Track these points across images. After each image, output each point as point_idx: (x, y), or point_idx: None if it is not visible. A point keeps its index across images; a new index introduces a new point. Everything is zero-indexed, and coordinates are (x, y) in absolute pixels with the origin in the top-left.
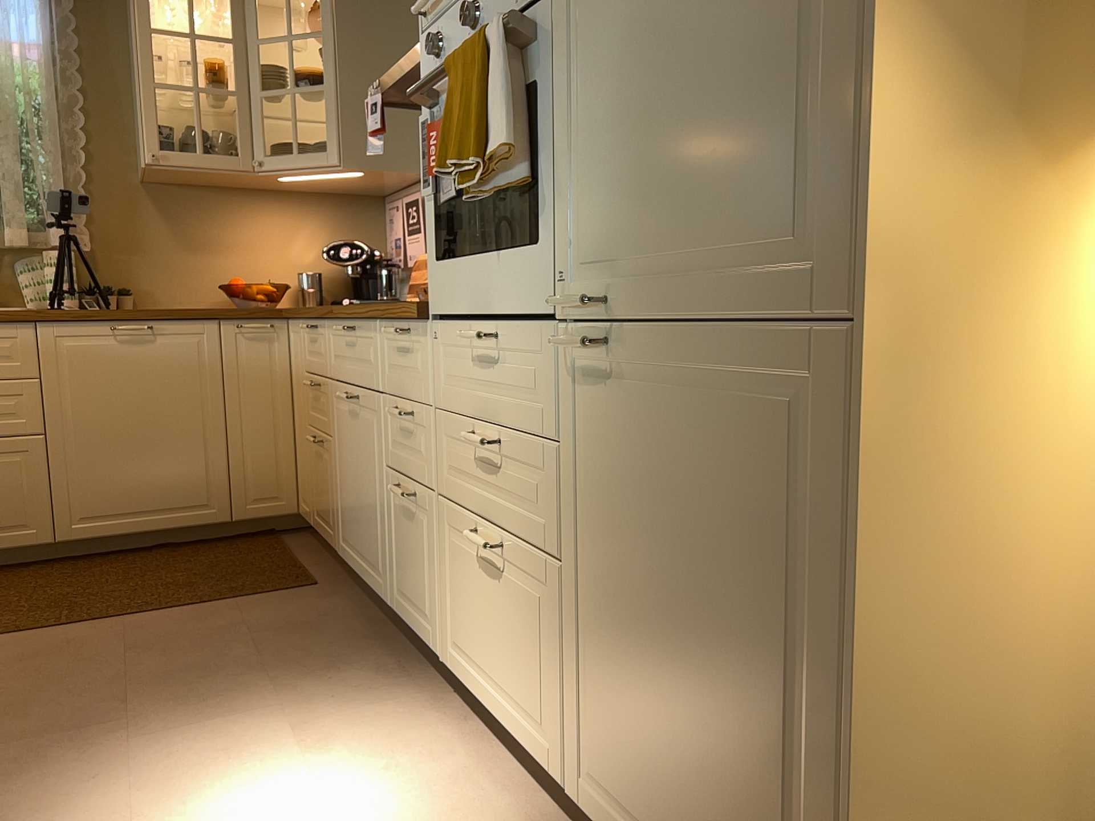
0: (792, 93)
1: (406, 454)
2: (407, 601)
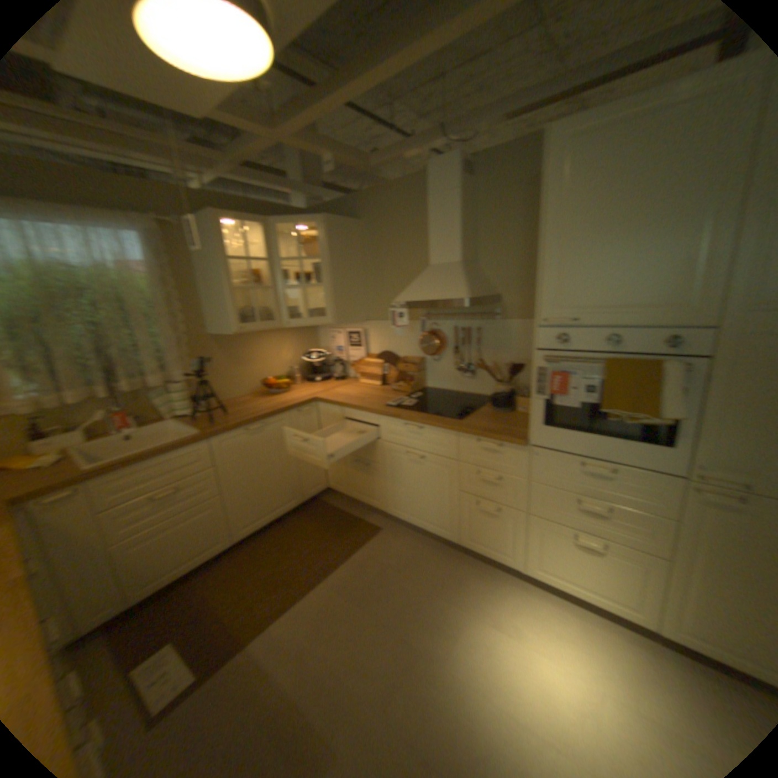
0: None
1: (488, 490)
2: (482, 545)
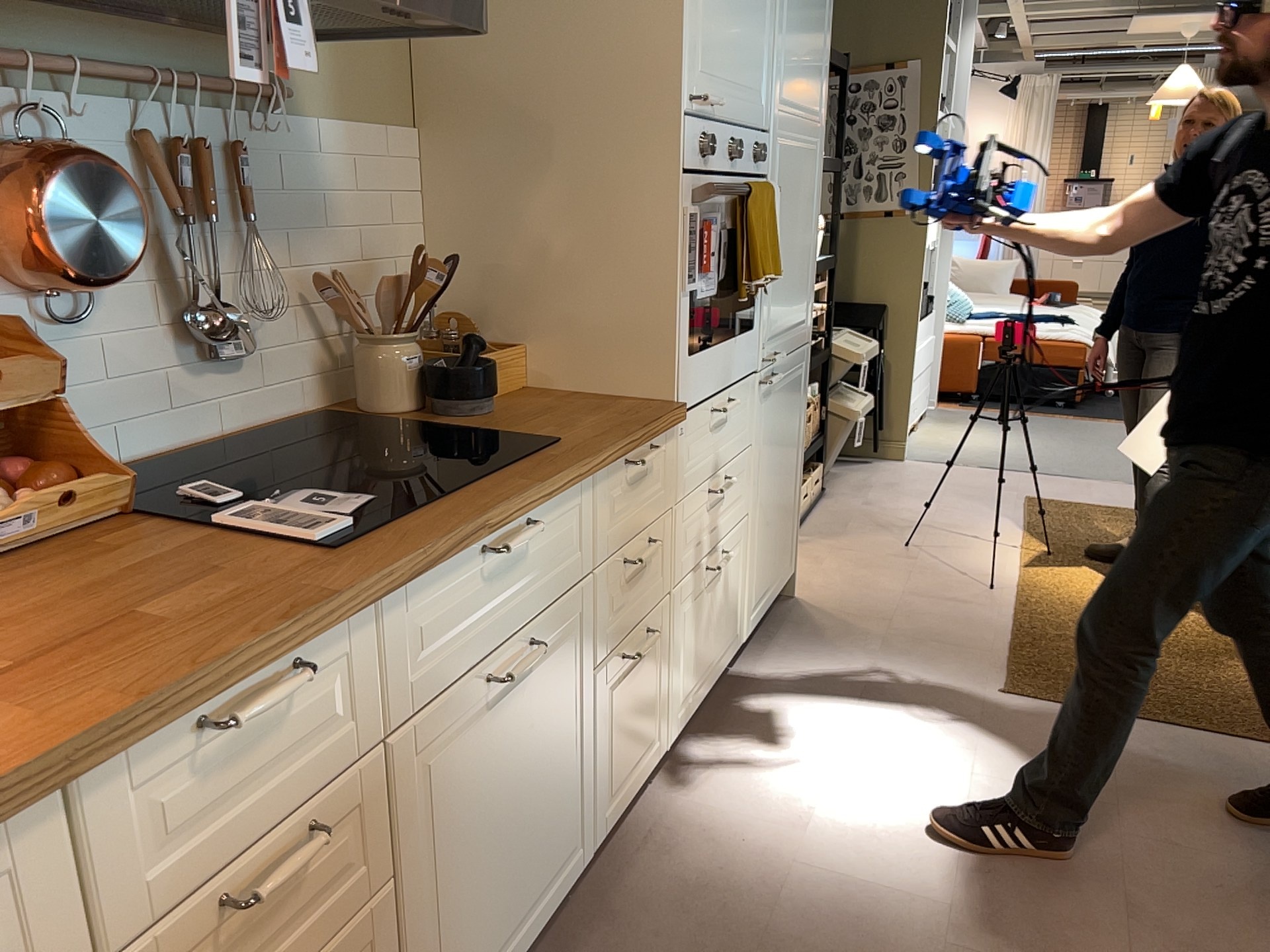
0: (805, 273)
1: (632, 600)
2: (624, 776)
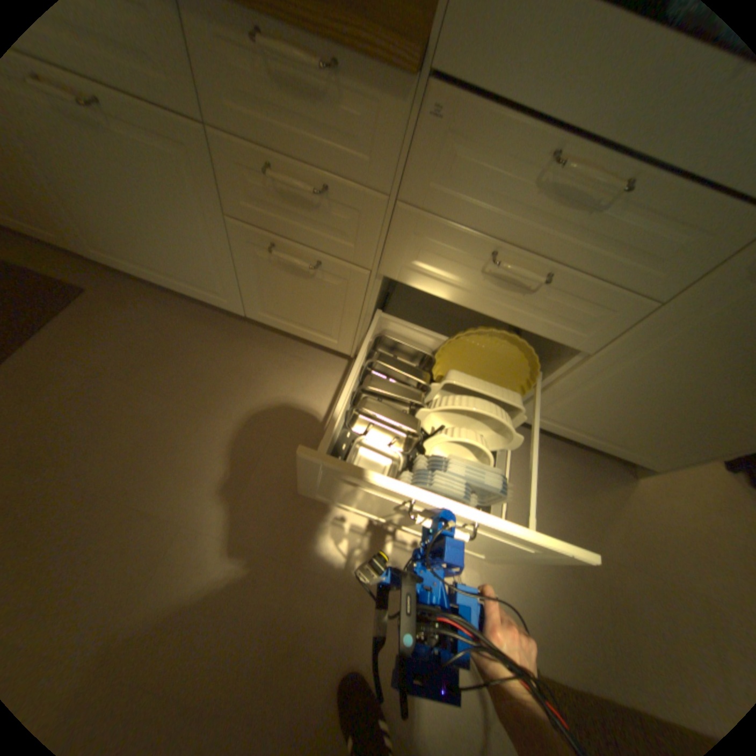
0: None
1: (291, 216)
2: (285, 317)
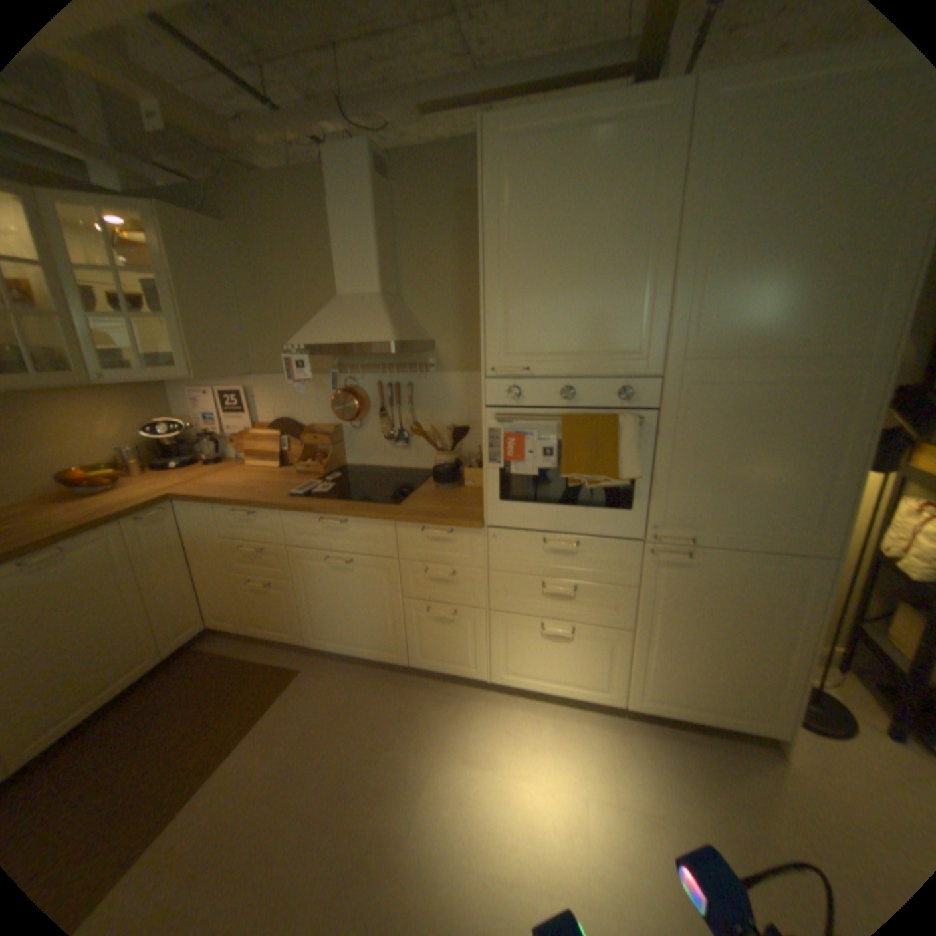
0: (812, 492)
1: (438, 591)
2: (436, 660)
